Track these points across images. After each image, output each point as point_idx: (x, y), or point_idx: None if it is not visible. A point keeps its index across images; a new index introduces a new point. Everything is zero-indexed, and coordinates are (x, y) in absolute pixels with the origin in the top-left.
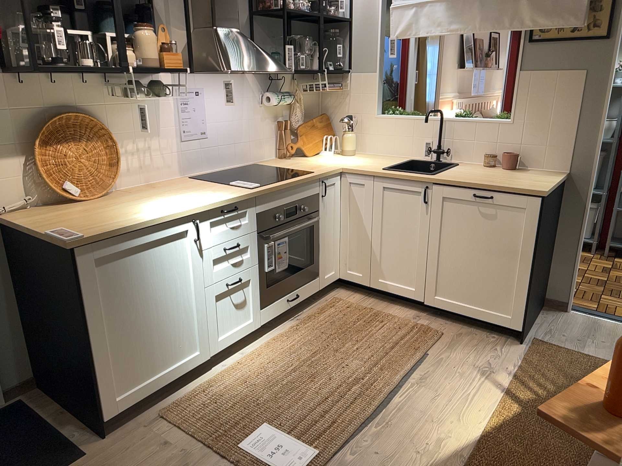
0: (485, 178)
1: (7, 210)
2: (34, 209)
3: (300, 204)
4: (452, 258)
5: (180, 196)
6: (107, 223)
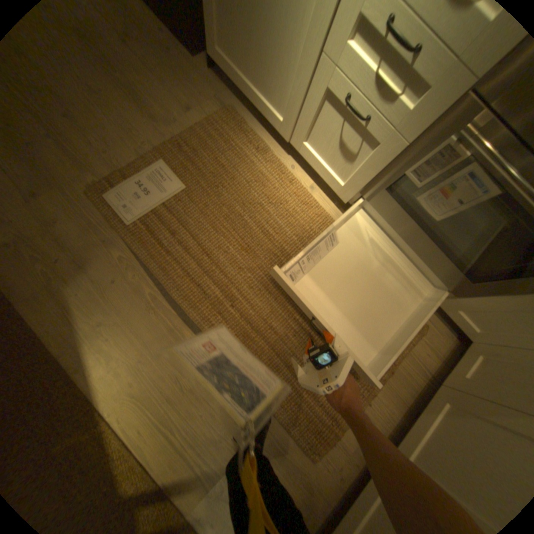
0: None
1: None
2: None
3: None
4: None
5: None
6: None
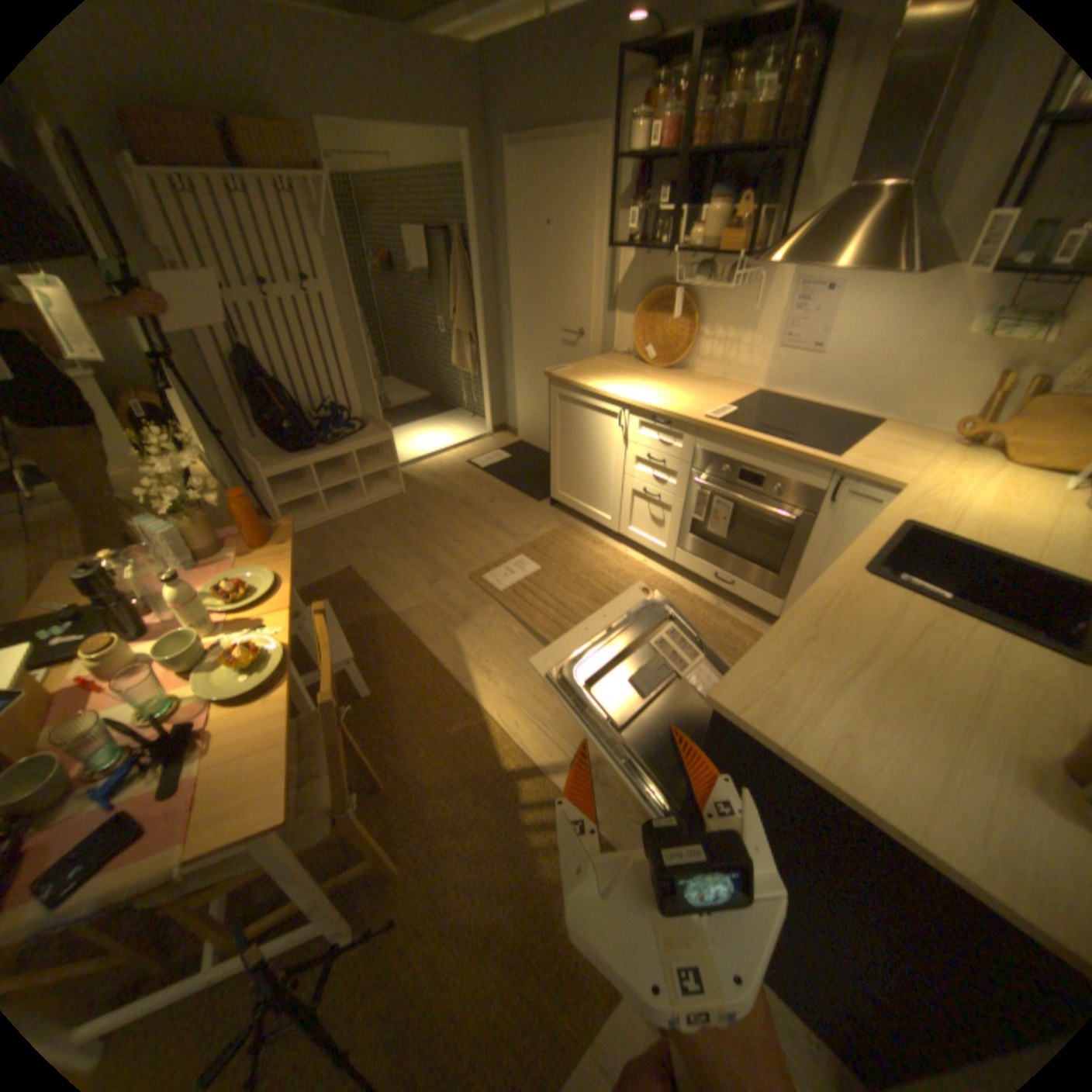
0: (862, 648)
1: (617, 351)
2: (625, 357)
3: (778, 483)
4: None
5: (667, 392)
6: (583, 377)
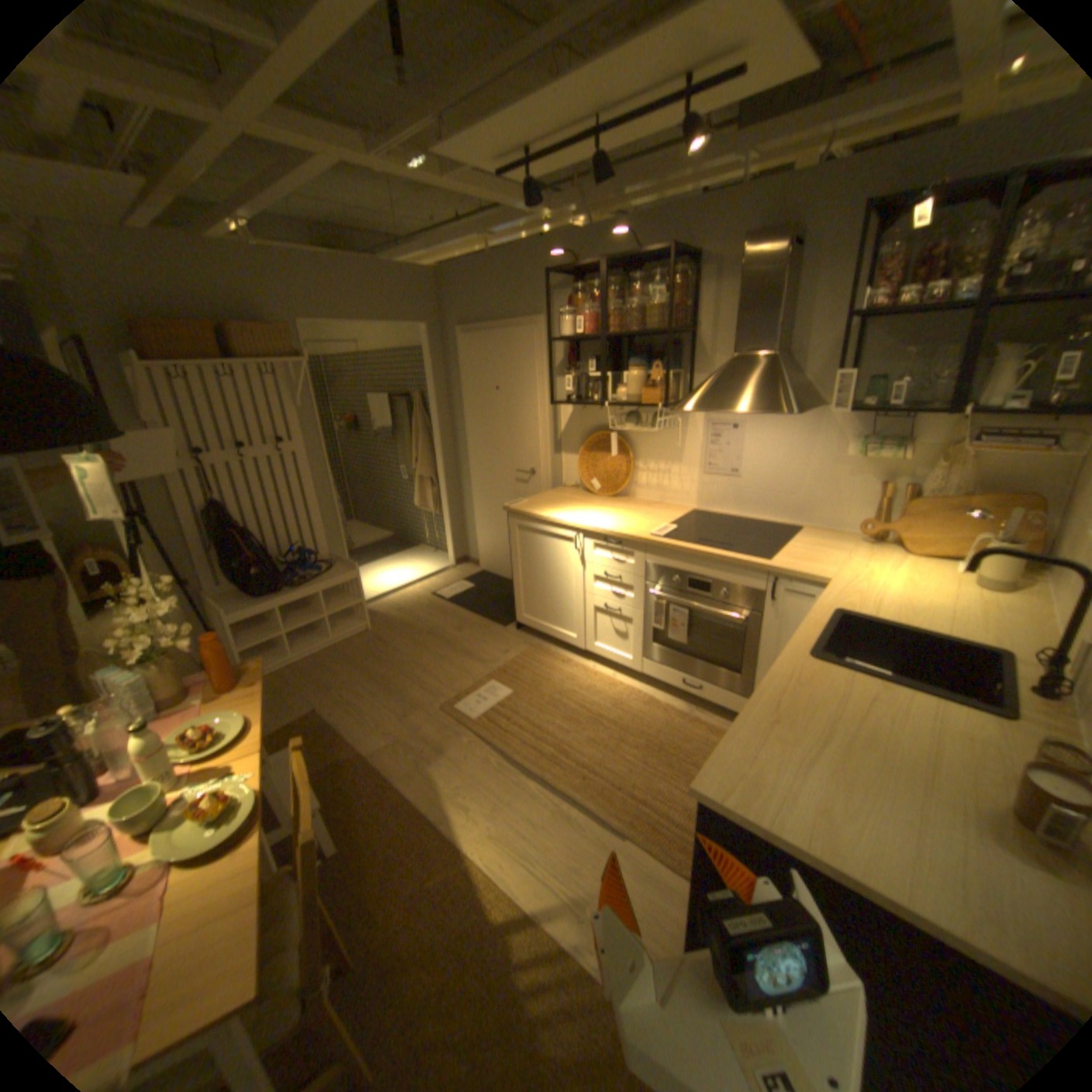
0: (821, 725)
1: (566, 485)
2: (574, 490)
3: (724, 587)
4: None
5: (615, 516)
6: (539, 508)
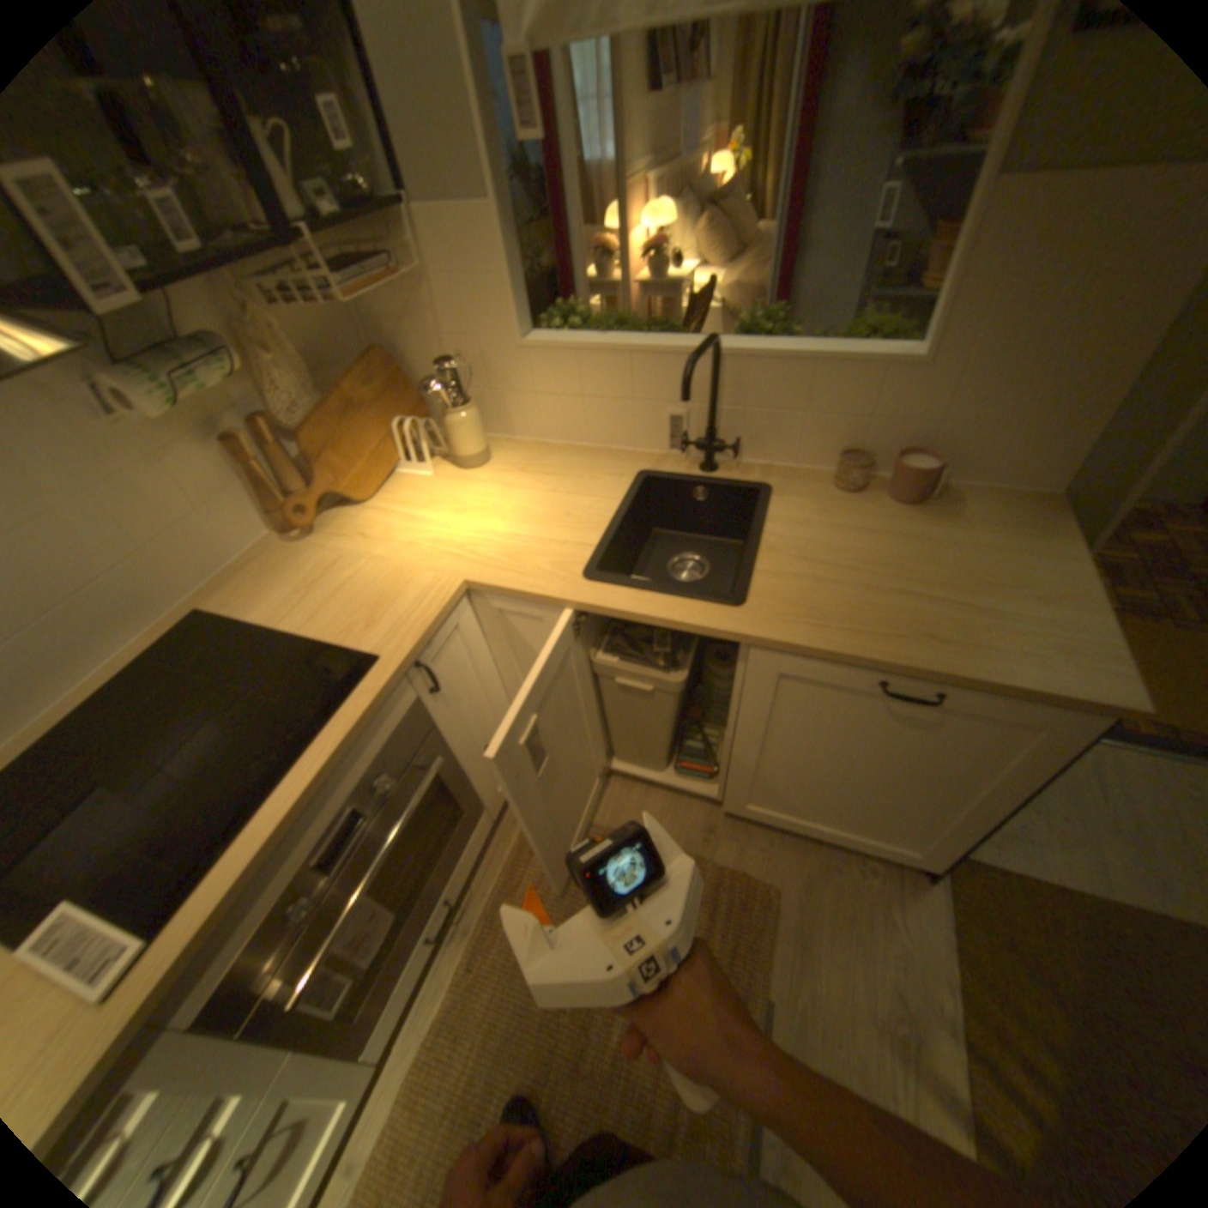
0: (890, 600)
1: None
2: None
3: (366, 777)
4: (789, 766)
5: None
6: None
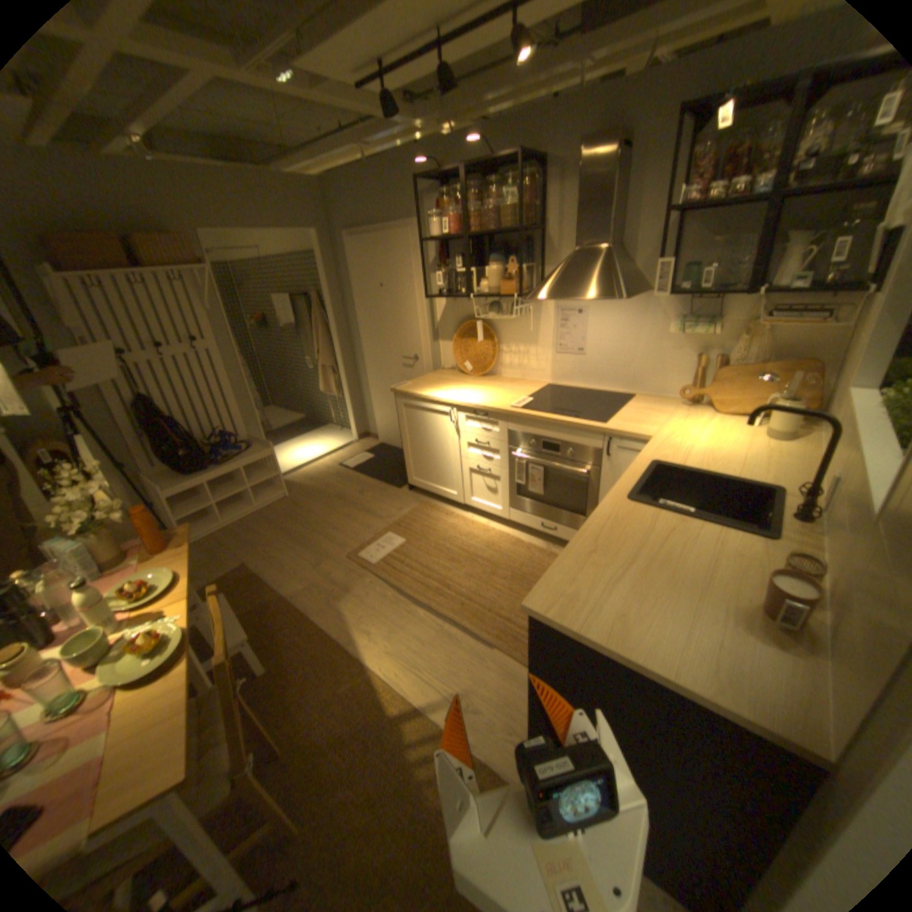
0: (628, 551)
1: (444, 368)
2: (450, 371)
3: (570, 447)
4: None
5: (483, 392)
6: (420, 388)
